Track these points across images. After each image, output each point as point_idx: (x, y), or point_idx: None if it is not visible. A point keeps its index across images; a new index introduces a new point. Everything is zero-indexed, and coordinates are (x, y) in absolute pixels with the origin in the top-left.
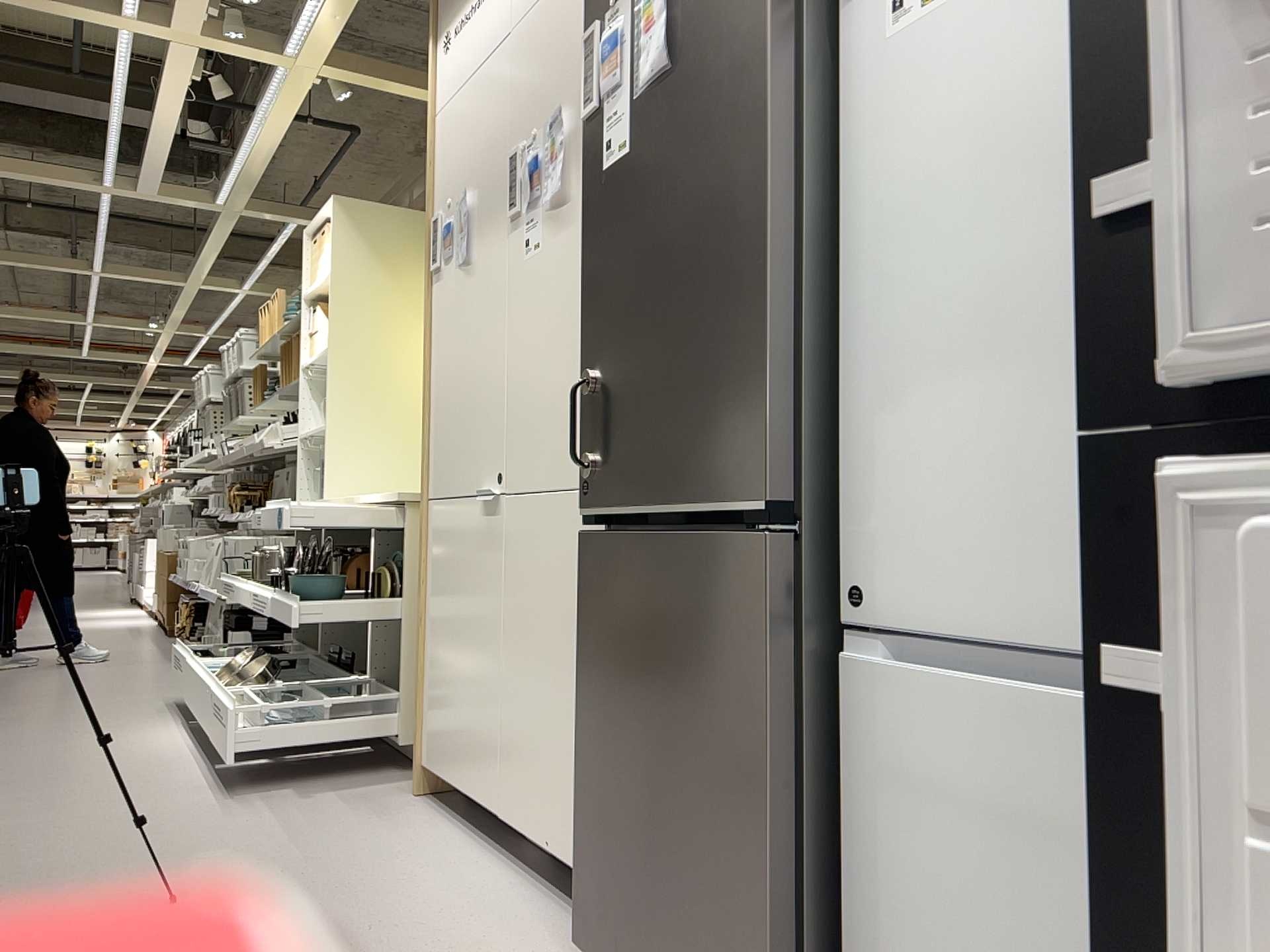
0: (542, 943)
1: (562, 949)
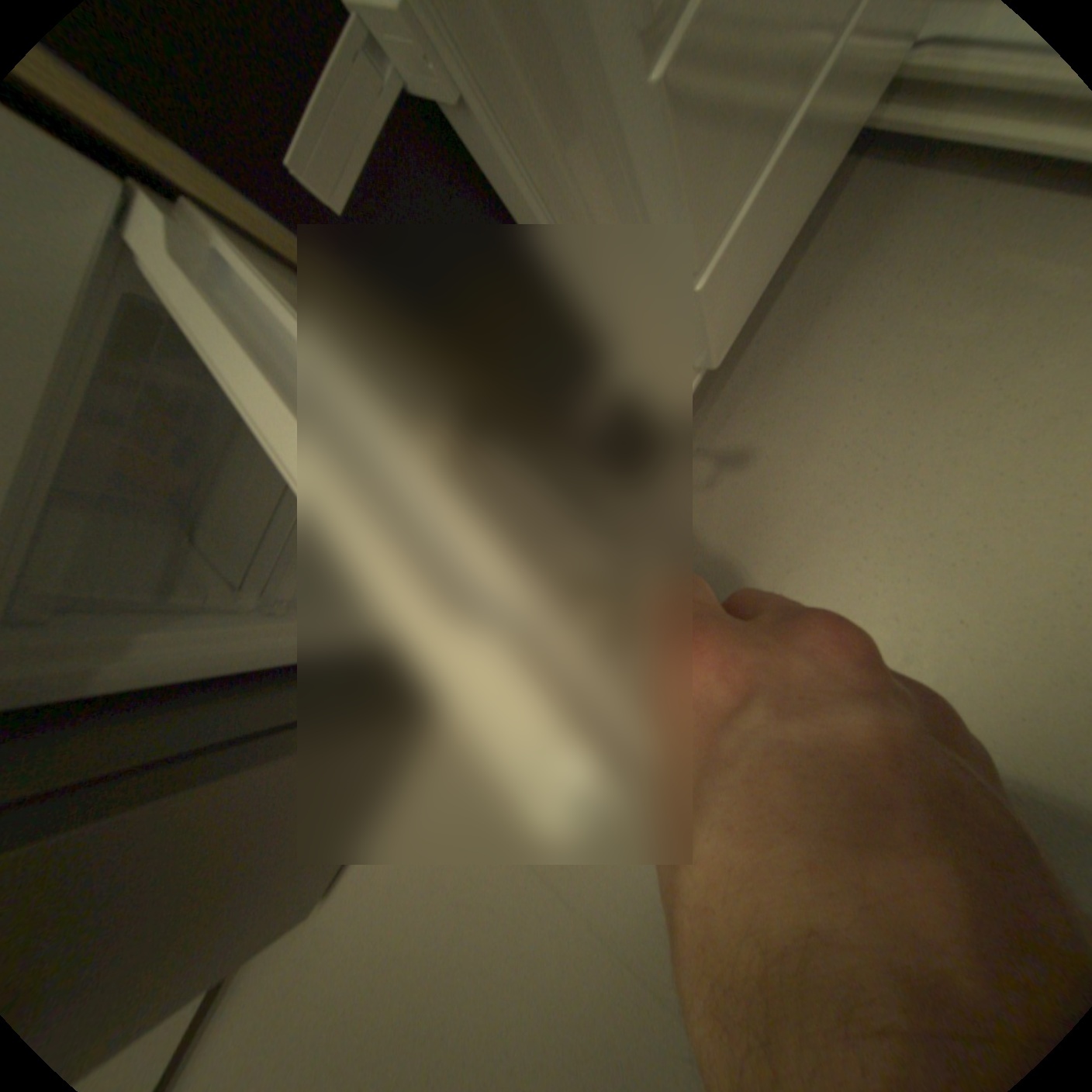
0: (299, 949)
1: (302, 927)
